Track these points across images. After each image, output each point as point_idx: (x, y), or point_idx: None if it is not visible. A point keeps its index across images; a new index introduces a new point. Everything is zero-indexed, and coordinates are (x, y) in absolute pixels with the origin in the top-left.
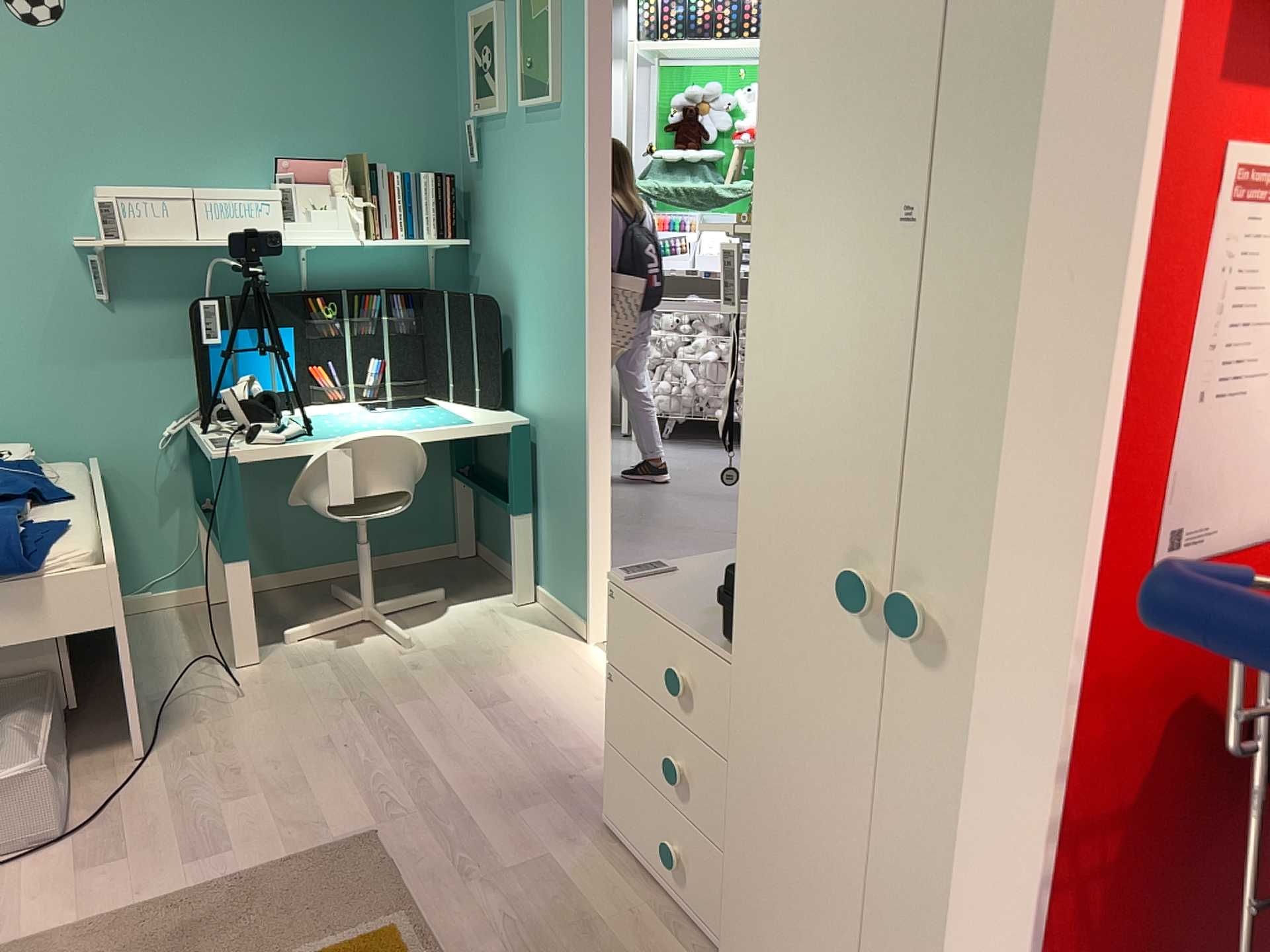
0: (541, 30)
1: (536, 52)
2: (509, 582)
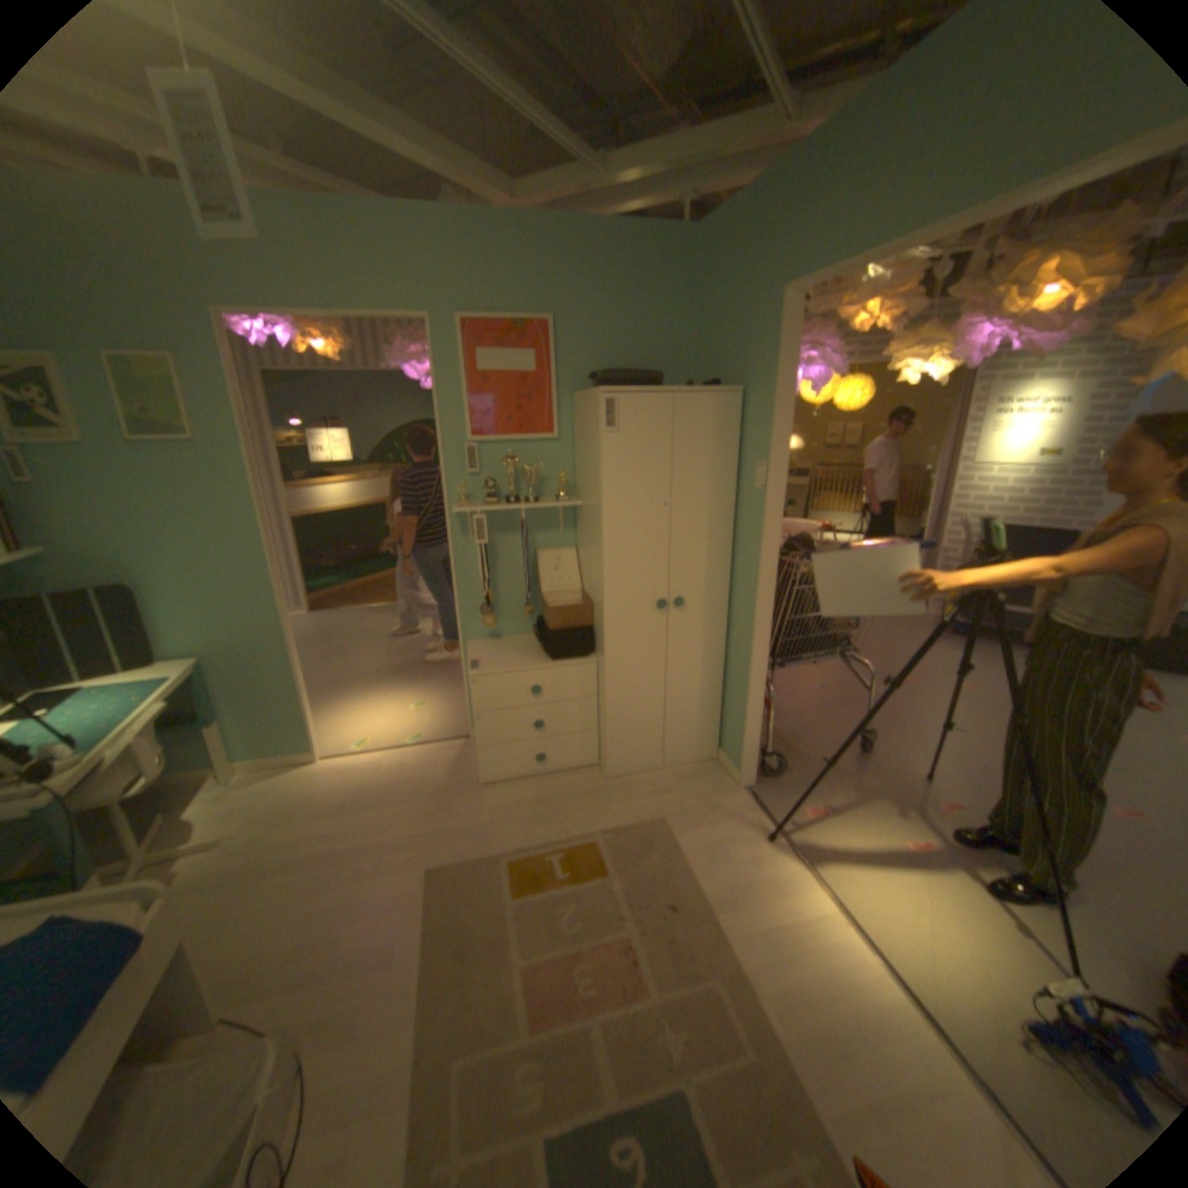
0: (159, 389)
1: (152, 402)
2: (184, 783)
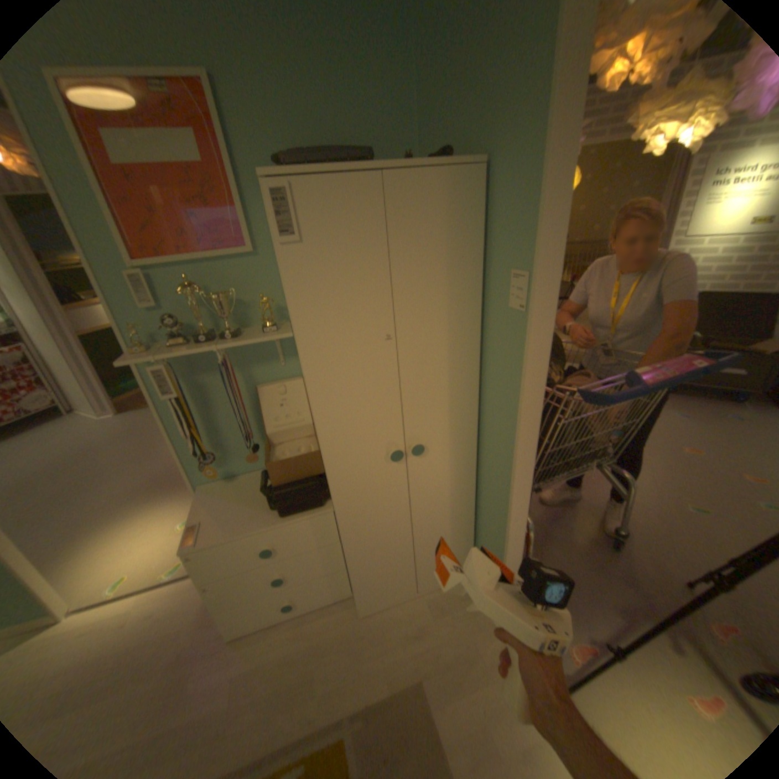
0: None
1: None
2: None
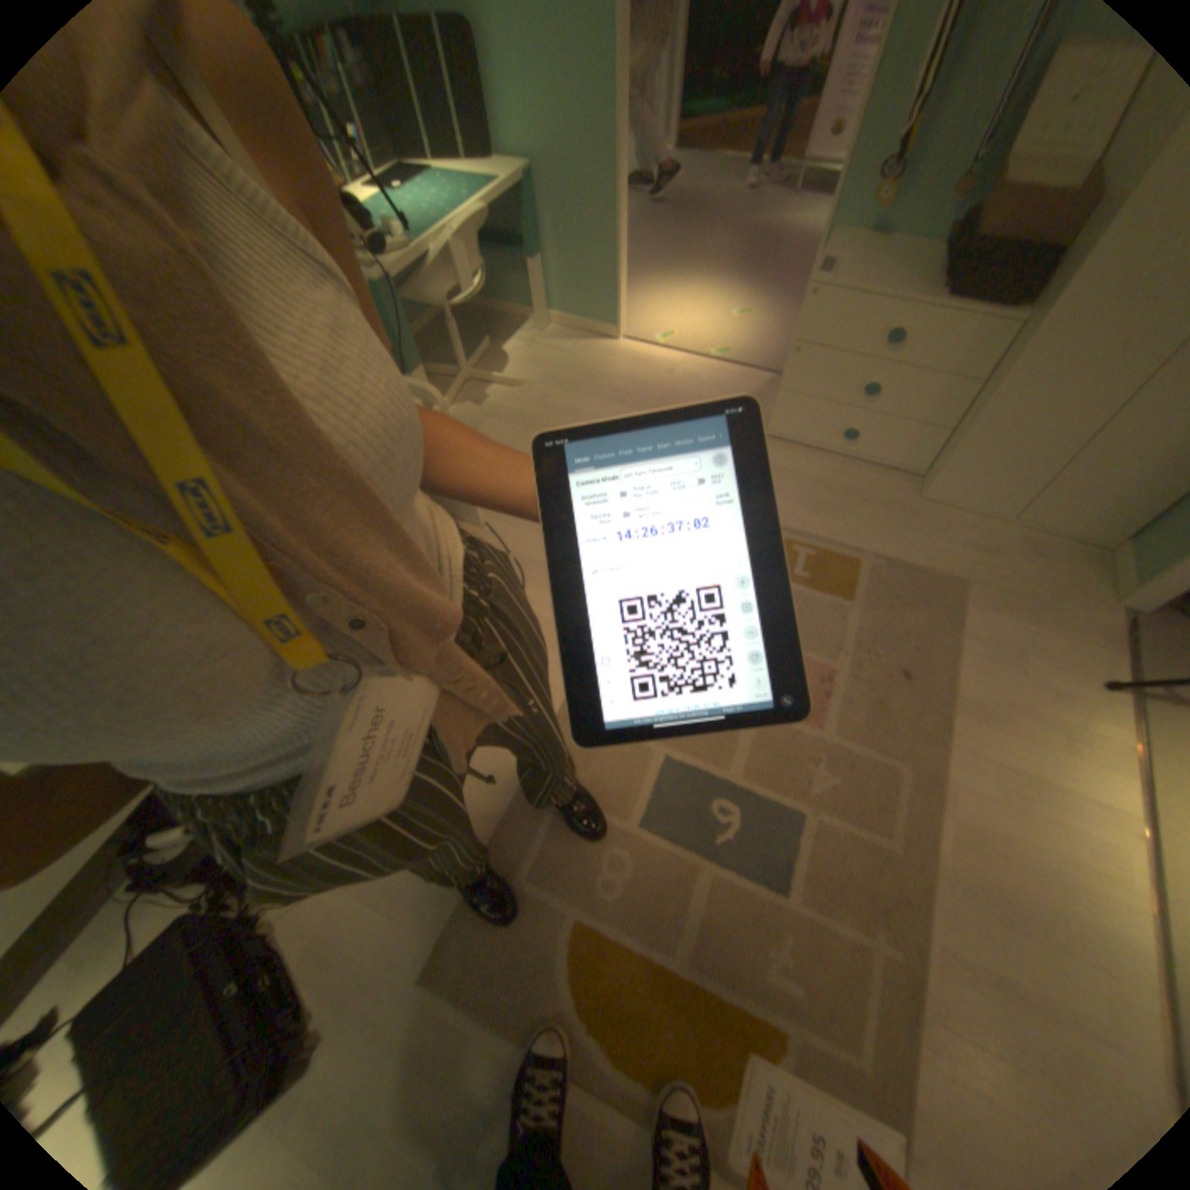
0: None
1: None
2: (511, 316)
